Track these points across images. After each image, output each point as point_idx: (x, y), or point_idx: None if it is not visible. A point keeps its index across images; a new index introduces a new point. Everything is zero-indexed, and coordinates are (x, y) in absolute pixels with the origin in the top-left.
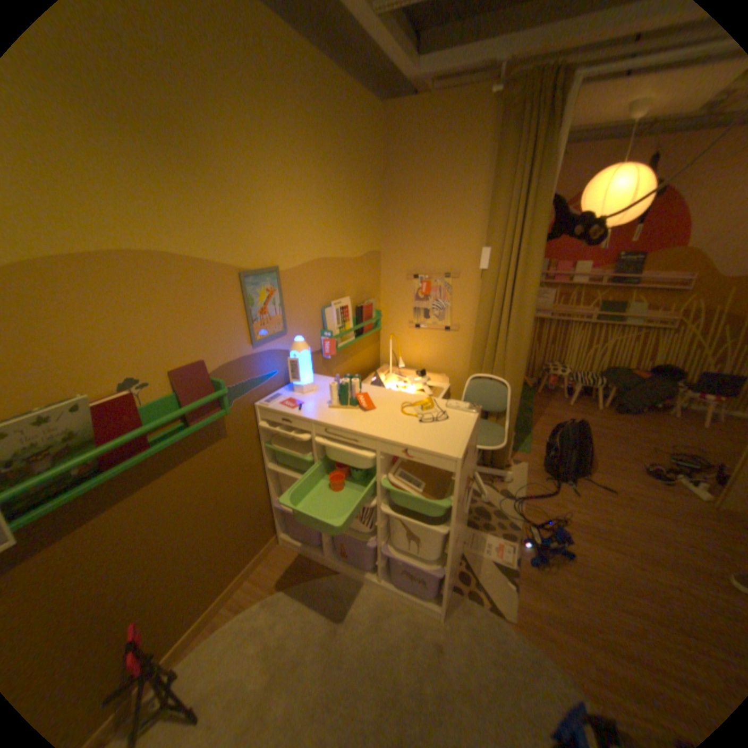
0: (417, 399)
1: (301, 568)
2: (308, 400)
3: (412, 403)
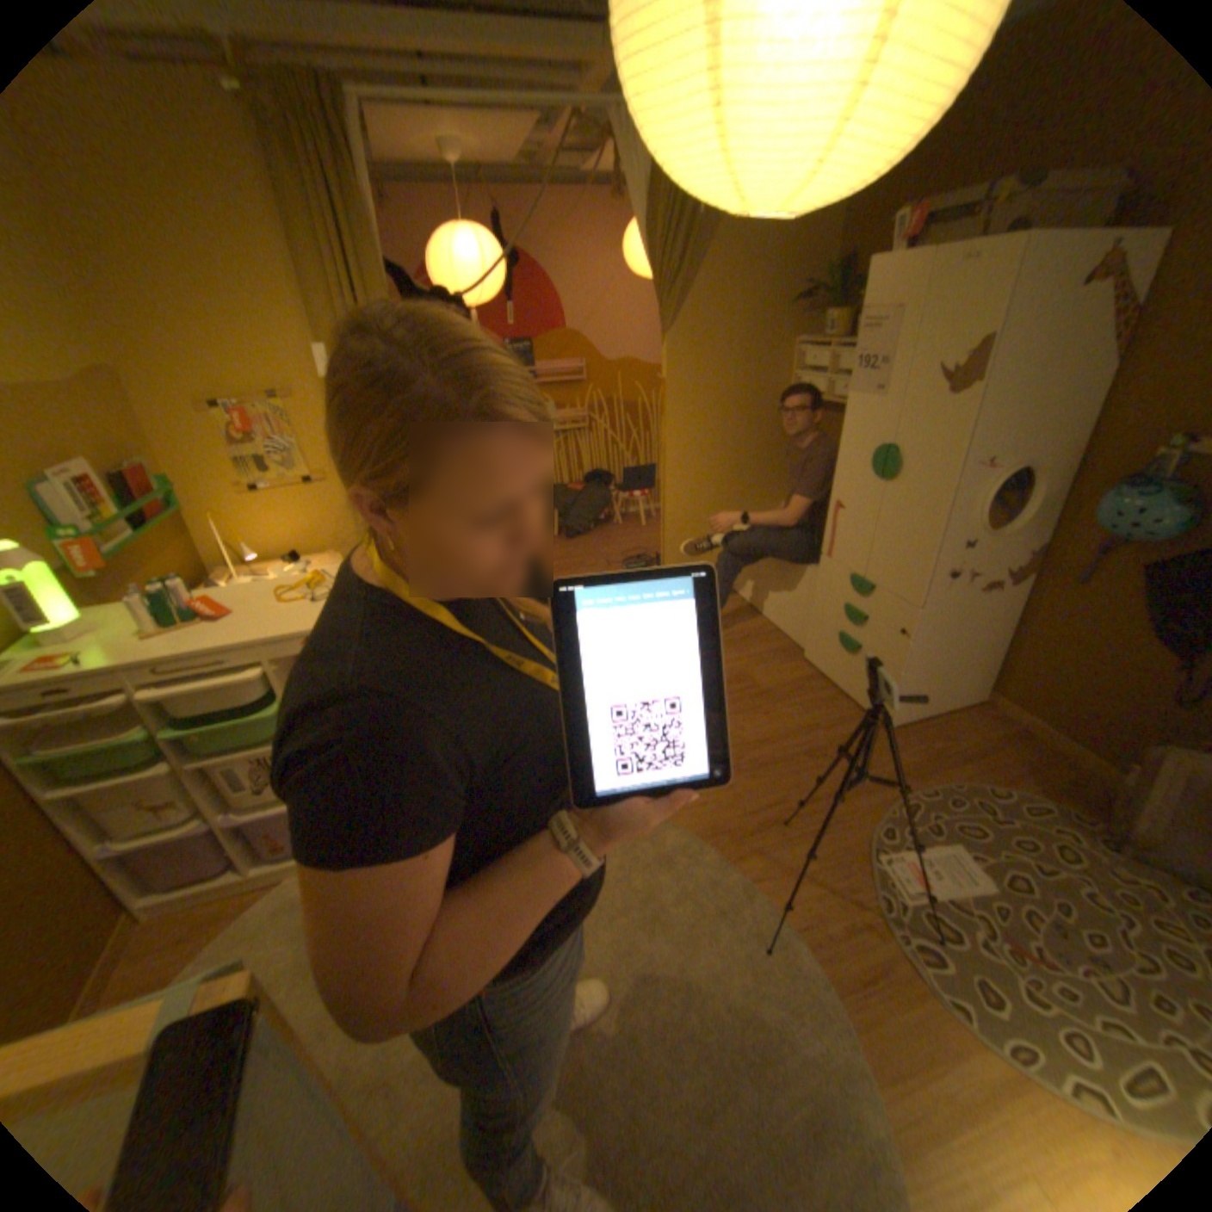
0: (297, 581)
1: (206, 922)
2: (84, 648)
3: (291, 588)
